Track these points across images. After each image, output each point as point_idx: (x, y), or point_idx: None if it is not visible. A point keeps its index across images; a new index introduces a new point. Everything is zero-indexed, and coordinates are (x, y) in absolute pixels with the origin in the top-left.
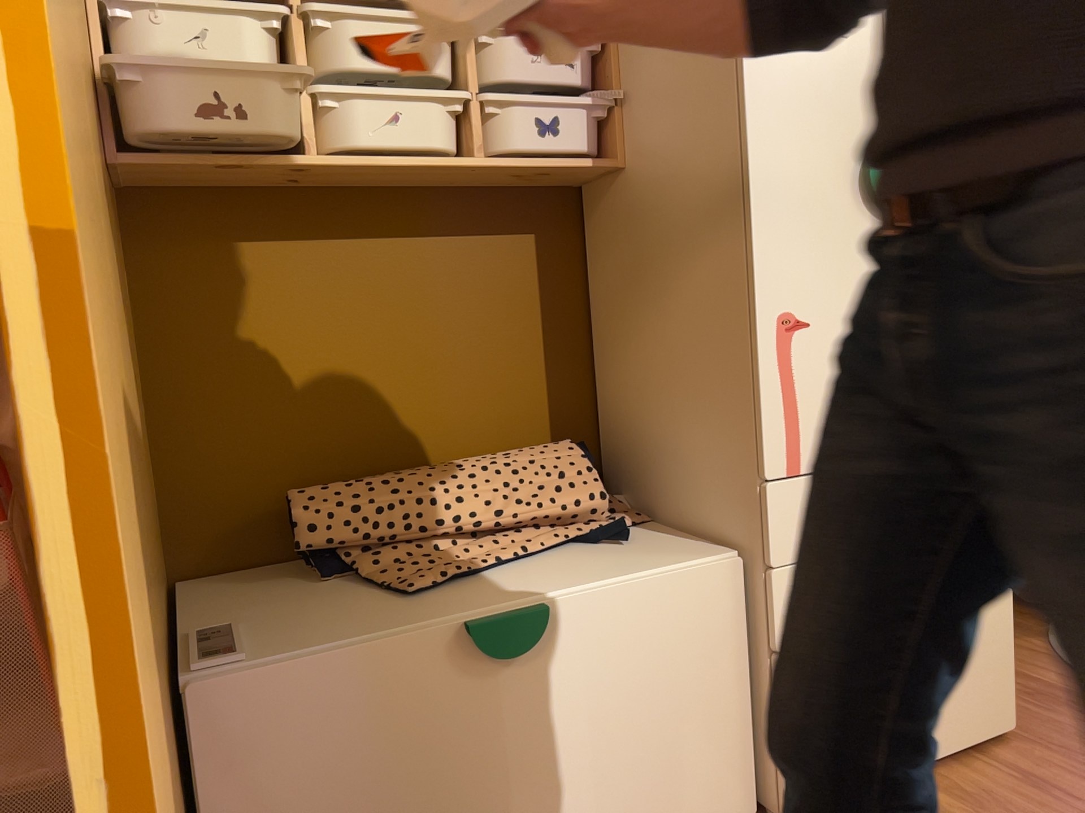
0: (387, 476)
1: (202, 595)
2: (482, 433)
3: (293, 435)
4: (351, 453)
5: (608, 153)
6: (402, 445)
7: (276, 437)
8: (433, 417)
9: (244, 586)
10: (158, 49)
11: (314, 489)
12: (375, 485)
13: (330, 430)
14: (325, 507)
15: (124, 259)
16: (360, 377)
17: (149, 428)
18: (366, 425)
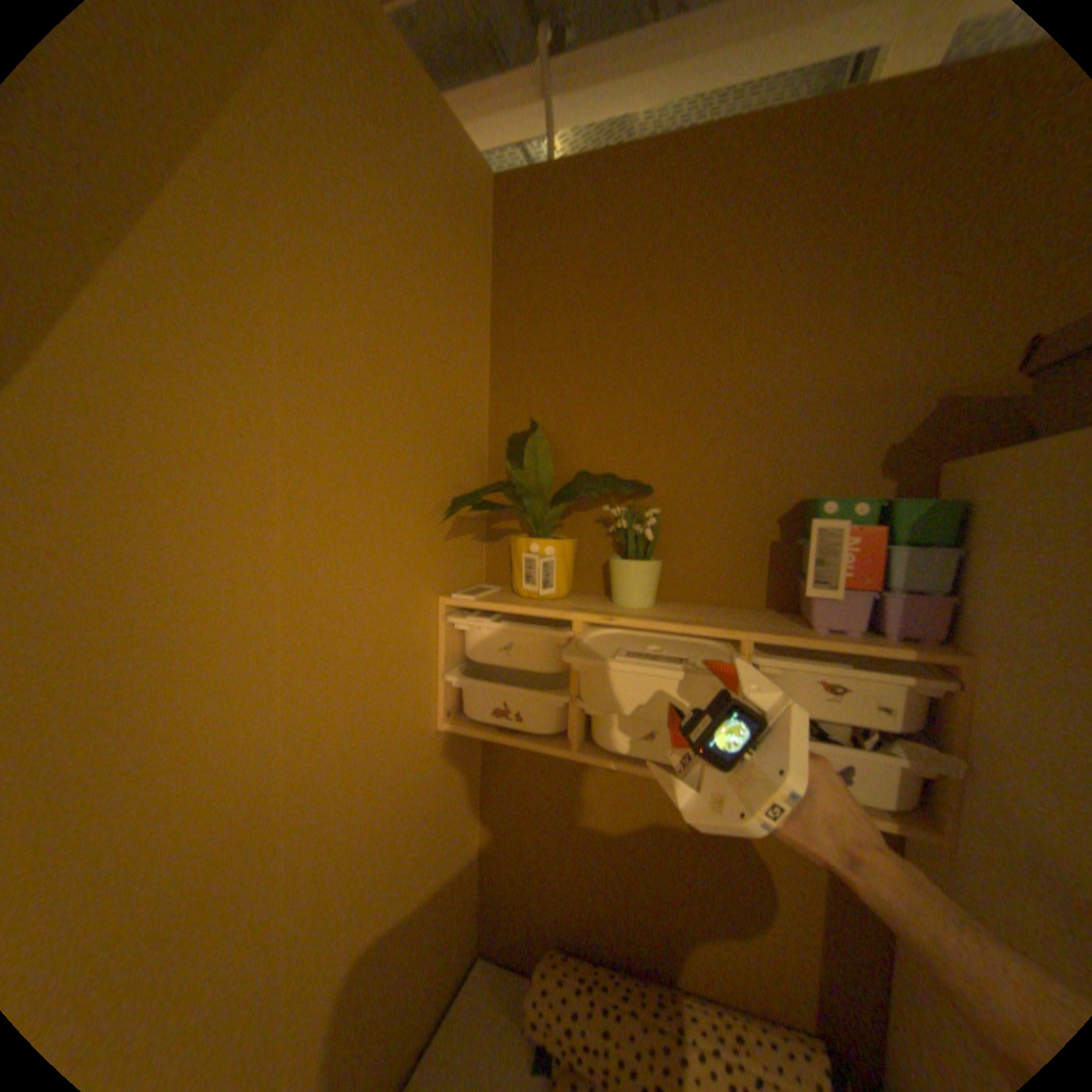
0: (616, 993)
1: (469, 1005)
2: (733, 974)
3: (567, 897)
4: (609, 930)
5: (937, 809)
6: (653, 946)
7: (555, 893)
8: (685, 937)
9: (496, 1015)
10: (478, 653)
11: (554, 976)
12: (597, 1008)
13: (595, 906)
14: (549, 1010)
15: (468, 754)
16: (626, 877)
17: (475, 855)
18: (624, 916)
